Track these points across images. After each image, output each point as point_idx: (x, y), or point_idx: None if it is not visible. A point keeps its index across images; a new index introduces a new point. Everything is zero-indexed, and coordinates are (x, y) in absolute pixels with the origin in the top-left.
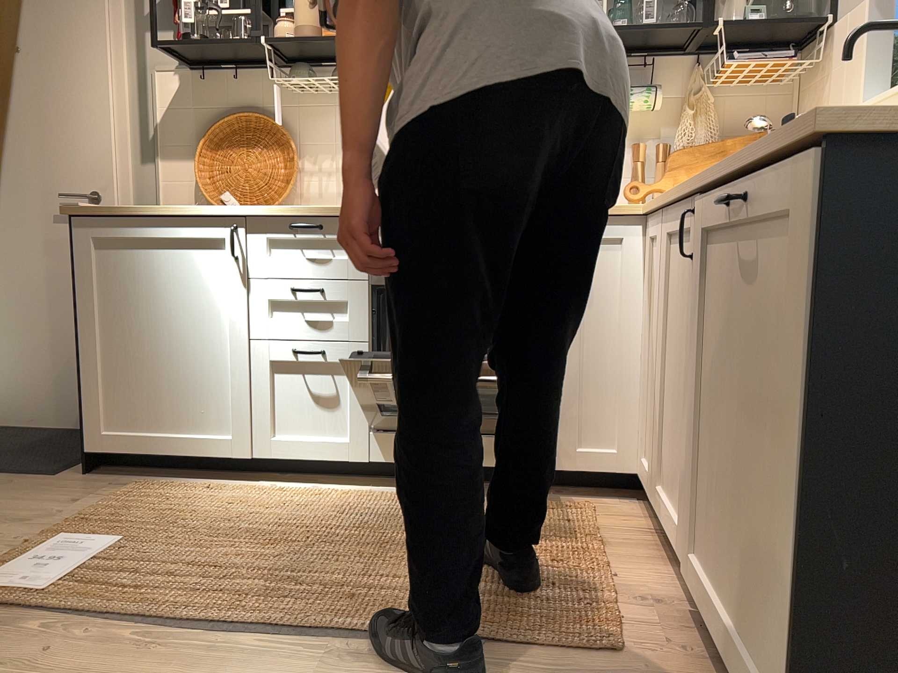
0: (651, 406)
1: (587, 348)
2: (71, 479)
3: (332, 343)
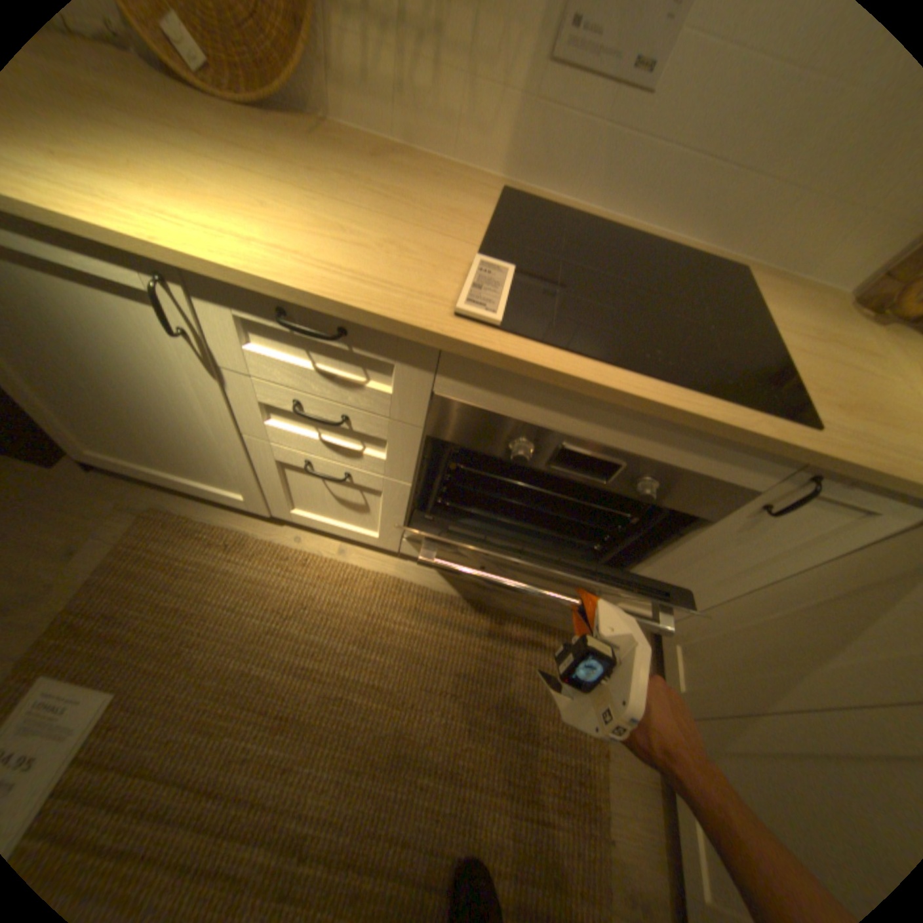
0: (727, 653)
1: (694, 565)
2: (72, 482)
3: (364, 470)
